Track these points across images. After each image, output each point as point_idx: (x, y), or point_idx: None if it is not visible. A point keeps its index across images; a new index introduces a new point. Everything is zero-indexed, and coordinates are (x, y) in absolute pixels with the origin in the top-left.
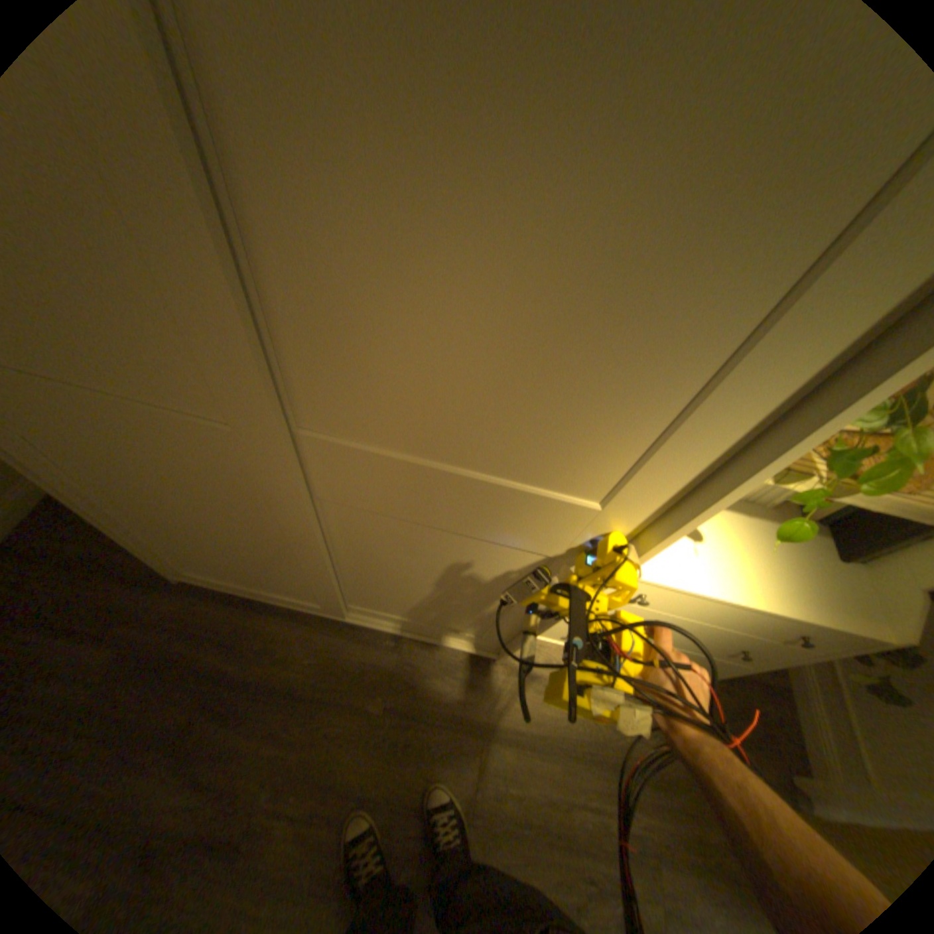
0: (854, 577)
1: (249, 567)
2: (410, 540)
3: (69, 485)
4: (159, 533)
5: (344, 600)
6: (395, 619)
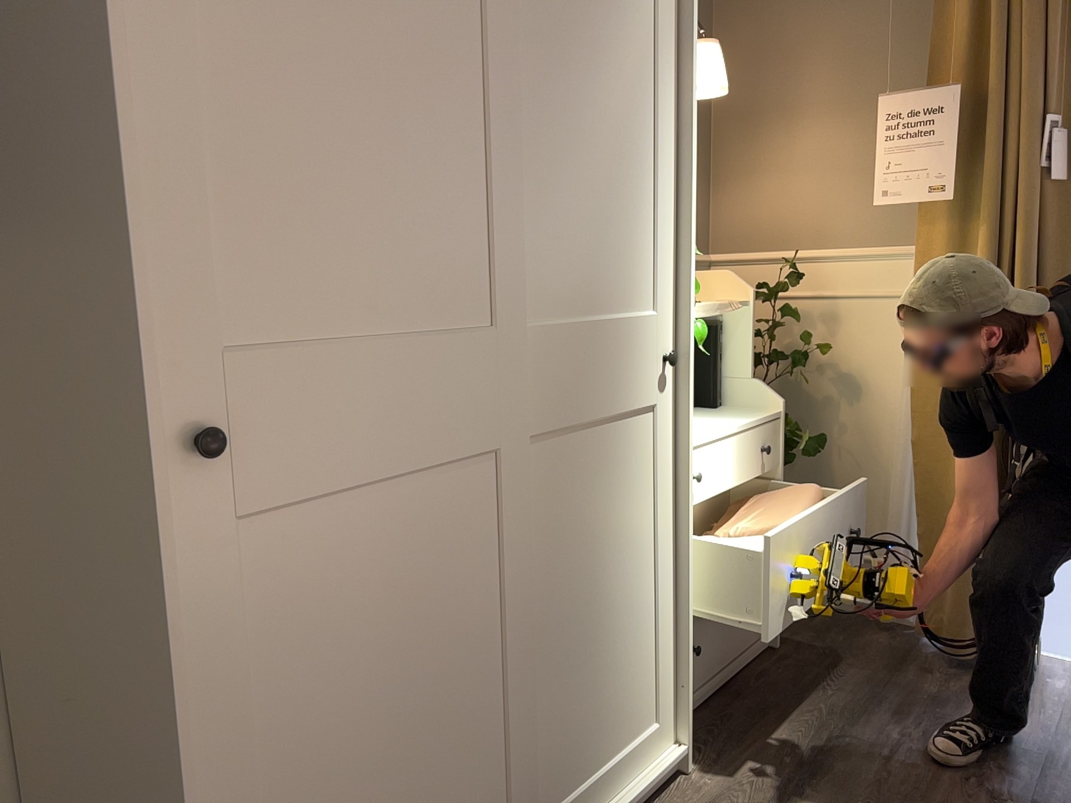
0: (731, 409)
1: (429, 787)
2: (581, 473)
3: (229, 677)
4: (309, 792)
5: (530, 793)
6: (582, 798)
